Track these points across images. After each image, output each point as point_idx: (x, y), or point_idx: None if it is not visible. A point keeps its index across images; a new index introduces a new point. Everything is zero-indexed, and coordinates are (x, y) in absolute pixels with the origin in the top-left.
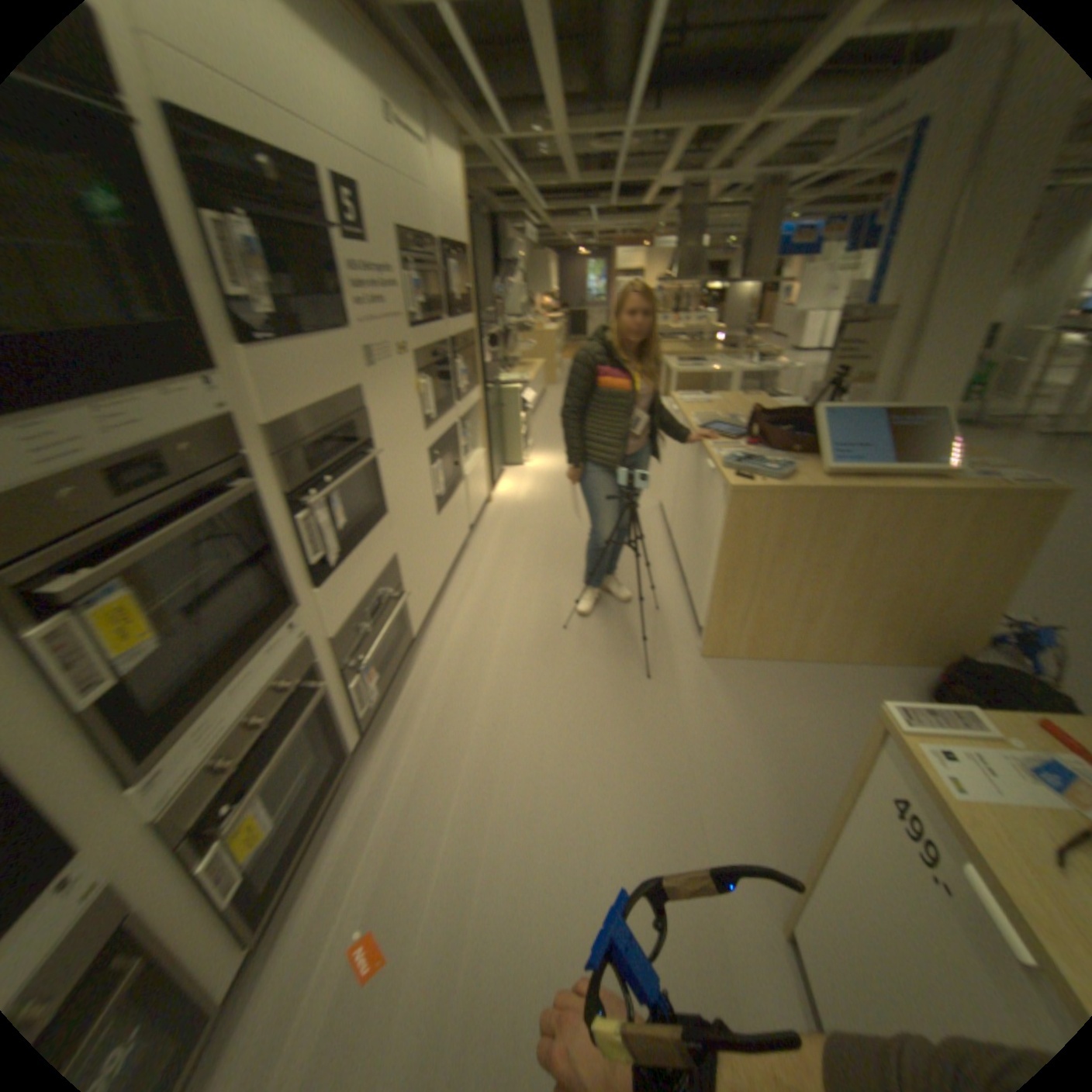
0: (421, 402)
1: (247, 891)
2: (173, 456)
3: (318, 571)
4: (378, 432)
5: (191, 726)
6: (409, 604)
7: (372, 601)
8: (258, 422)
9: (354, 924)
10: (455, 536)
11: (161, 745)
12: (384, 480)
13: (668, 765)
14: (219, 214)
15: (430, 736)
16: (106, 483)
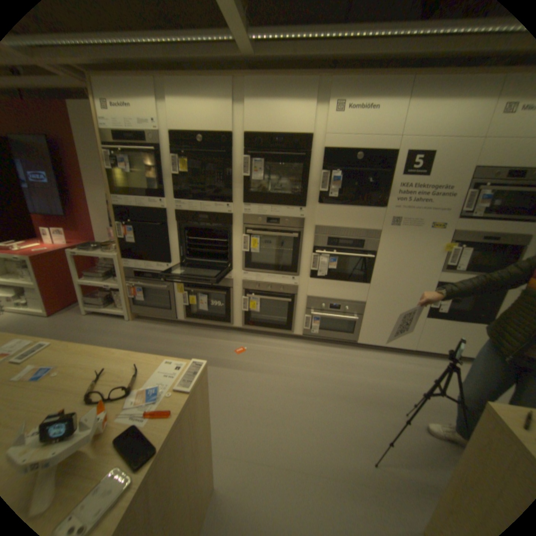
0: (450, 256)
1: (249, 317)
2: (282, 222)
3: (313, 274)
4: (382, 251)
5: (257, 273)
6: (364, 328)
7: (335, 303)
8: (313, 224)
9: (249, 349)
10: (447, 342)
11: (249, 270)
12: (375, 270)
13: (307, 462)
14: (326, 171)
15: (312, 359)
16: (266, 221)
